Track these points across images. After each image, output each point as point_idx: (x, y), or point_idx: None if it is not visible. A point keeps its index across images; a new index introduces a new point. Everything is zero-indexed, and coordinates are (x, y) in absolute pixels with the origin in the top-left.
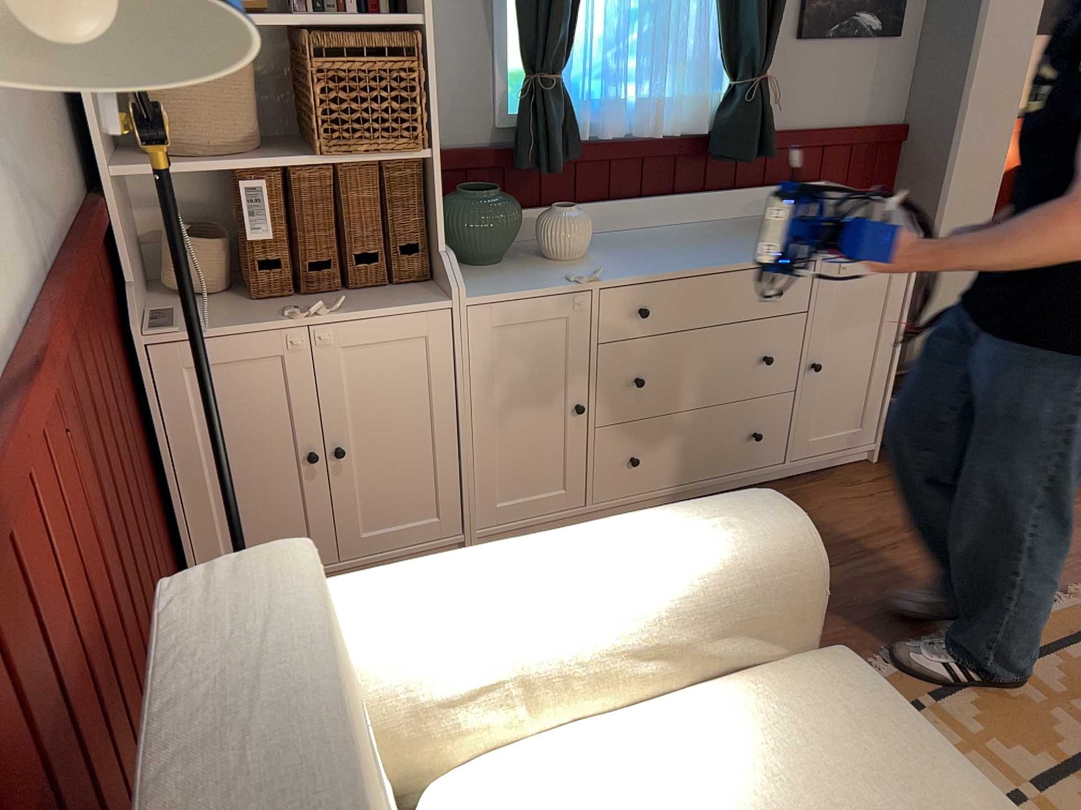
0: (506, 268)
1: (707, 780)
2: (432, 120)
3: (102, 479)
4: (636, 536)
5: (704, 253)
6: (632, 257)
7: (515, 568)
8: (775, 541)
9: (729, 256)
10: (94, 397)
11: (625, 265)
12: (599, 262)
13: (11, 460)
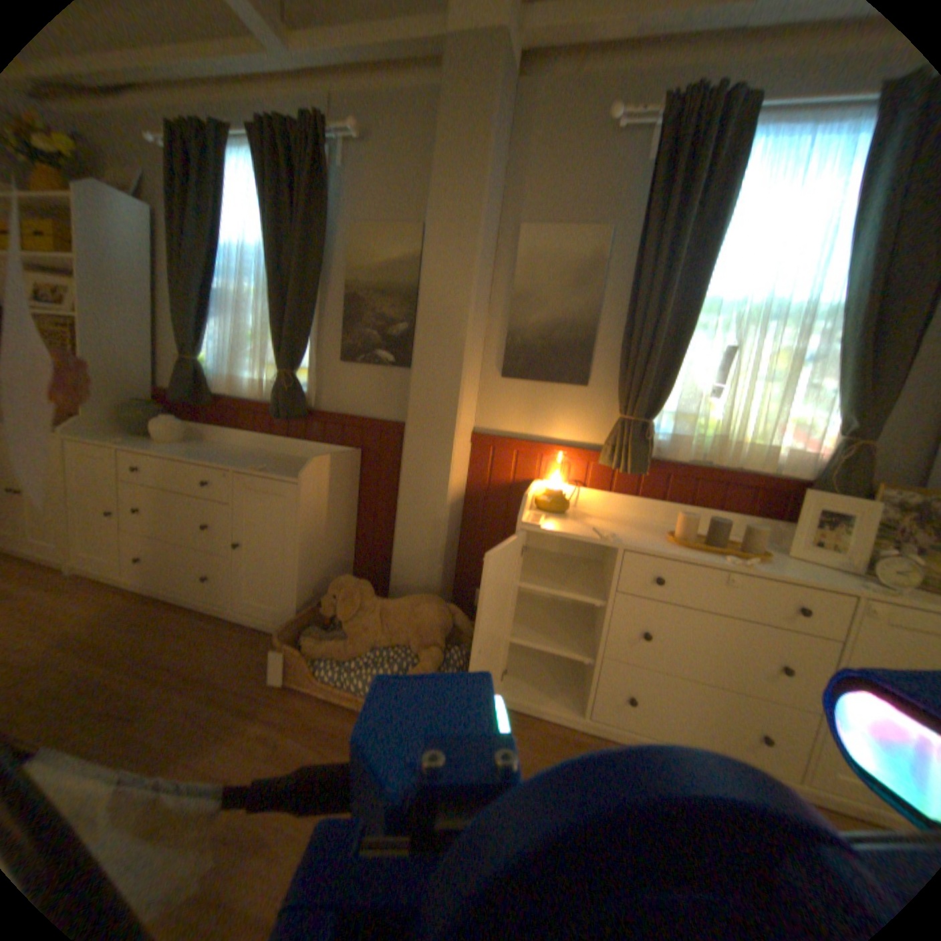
0: (132, 438)
1: None
2: (82, 357)
3: None
4: None
5: (203, 455)
6: (178, 448)
7: None
8: None
9: (202, 457)
10: None
11: (160, 448)
12: (161, 446)
13: None
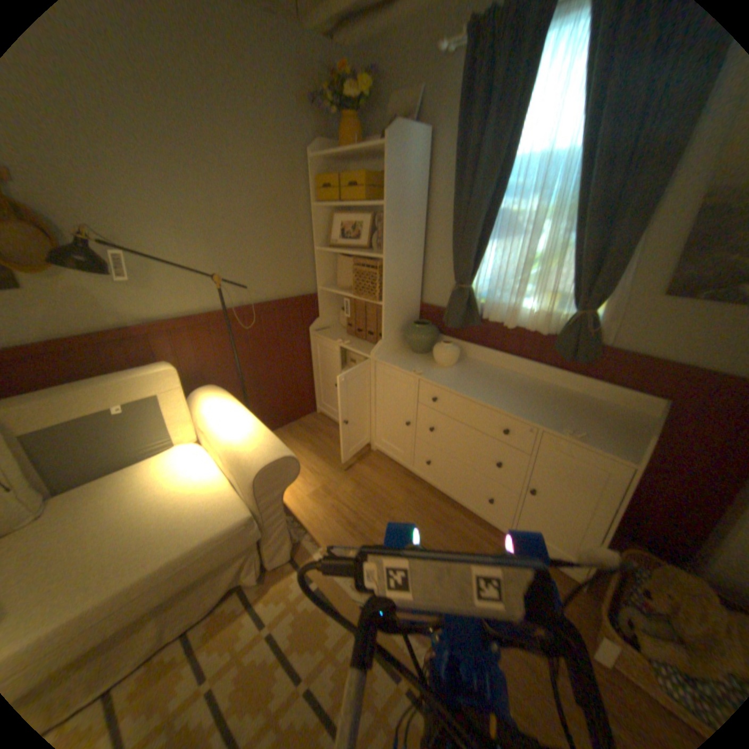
0: (416, 357)
1: (186, 488)
2: (384, 292)
3: (247, 354)
4: (248, 431)
5: (491, 392)
6: (461, 377)
7: (228, 415)
8: (253, 462)
9: (496, 399)
10: (259, 337)
11: (449, 377)
12: (446, 372)
13: (174, 332)
